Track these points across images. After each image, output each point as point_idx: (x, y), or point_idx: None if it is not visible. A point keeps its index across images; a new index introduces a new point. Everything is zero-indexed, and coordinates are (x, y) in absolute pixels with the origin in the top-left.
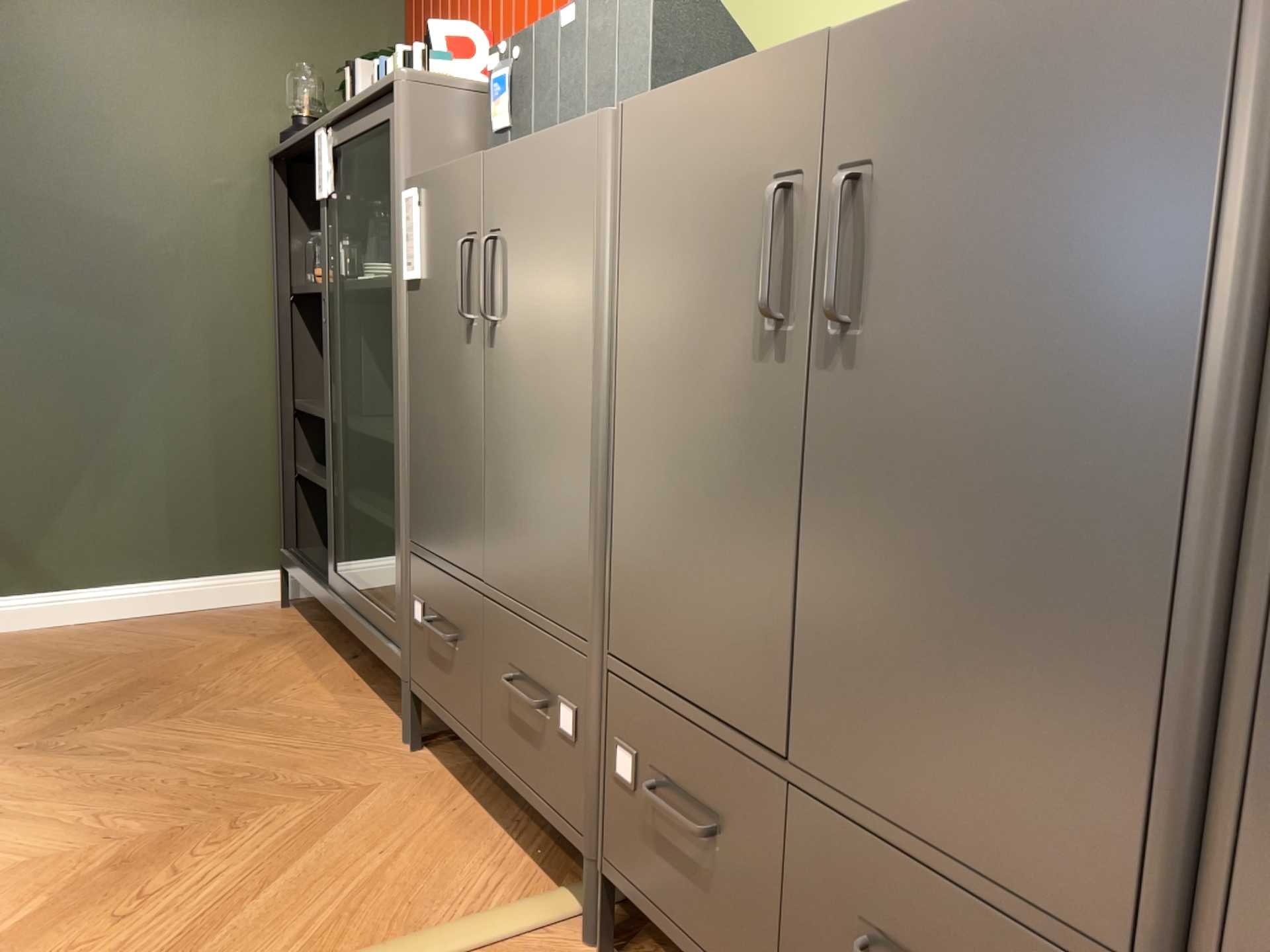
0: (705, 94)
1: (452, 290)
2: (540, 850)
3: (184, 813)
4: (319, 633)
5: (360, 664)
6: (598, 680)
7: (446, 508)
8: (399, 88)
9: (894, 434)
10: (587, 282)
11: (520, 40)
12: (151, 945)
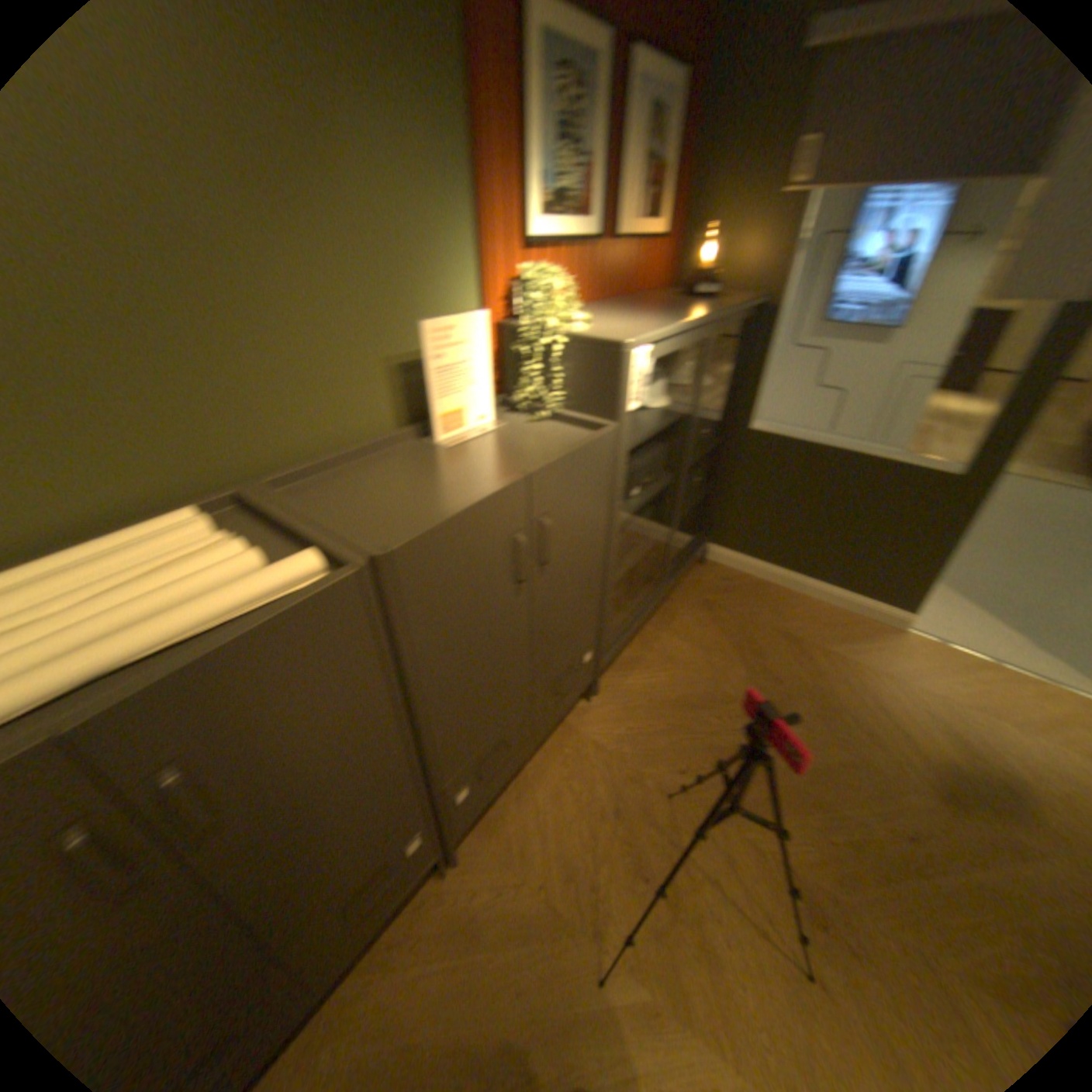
0: None
1: None
2: None
3: None
4: None
5: None
6: None
7: None
8: None
9: (275, 812)
10: None
11: None
12: None
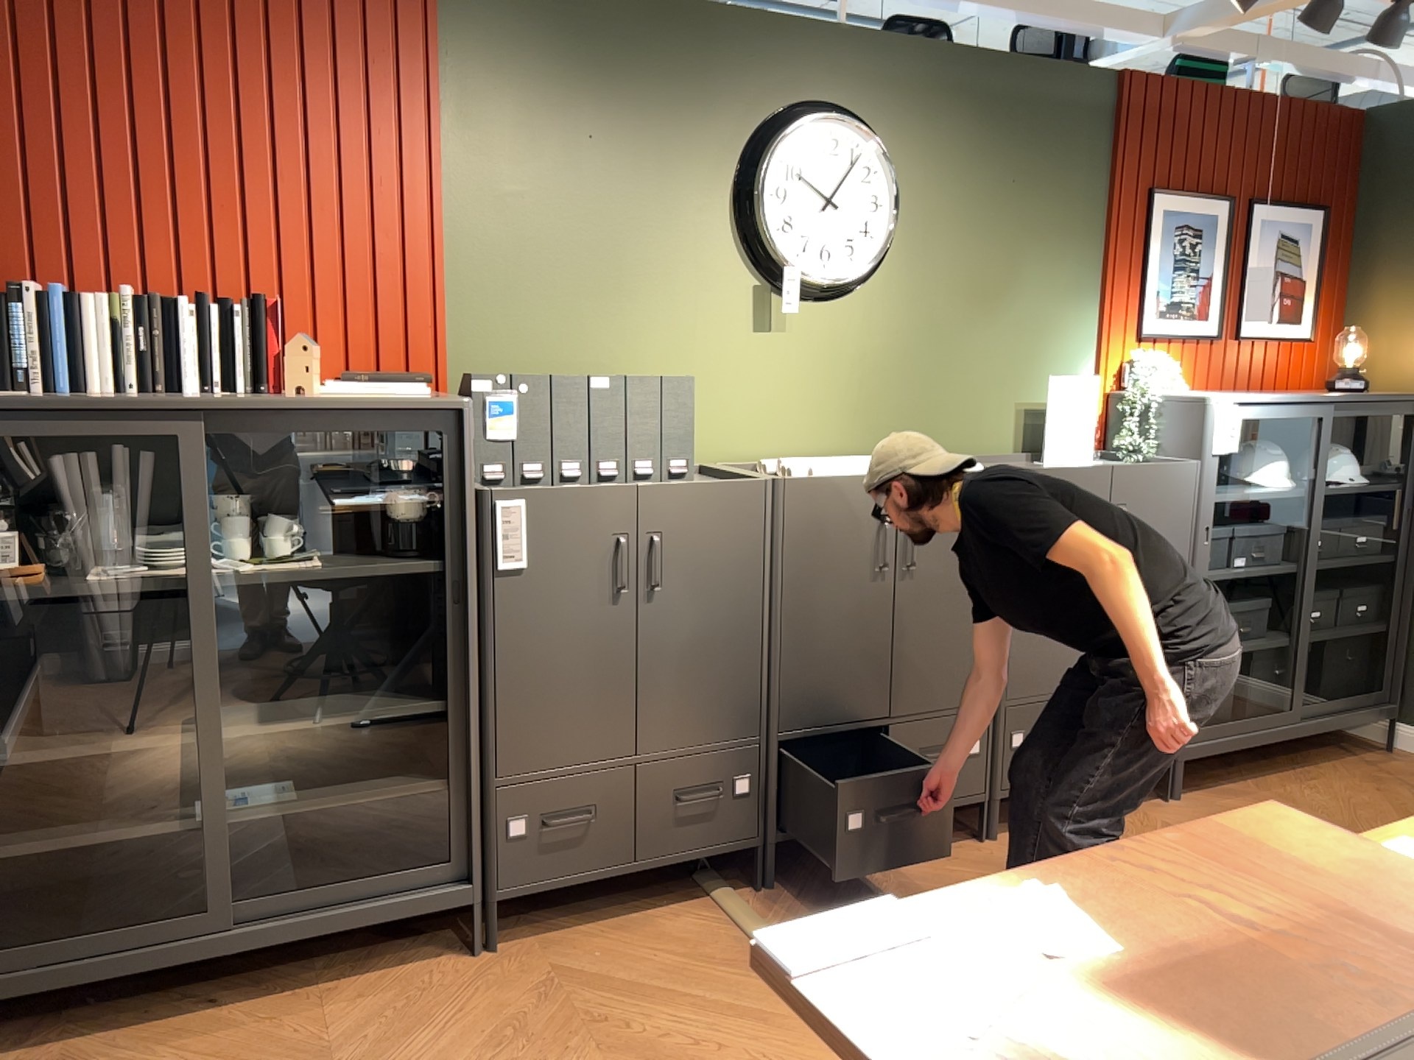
0: (842, 483)
1: (585, 572)
2: (661, 902)
3: (568, 1052)
4: (83, 1034)
5: (238, 994)
6: (768, 752)
7: (574, 728)
8: (466, 411)
9: (928, 597)
10: (757, 559)
11: (527, 376)
12: (746, 1032)
